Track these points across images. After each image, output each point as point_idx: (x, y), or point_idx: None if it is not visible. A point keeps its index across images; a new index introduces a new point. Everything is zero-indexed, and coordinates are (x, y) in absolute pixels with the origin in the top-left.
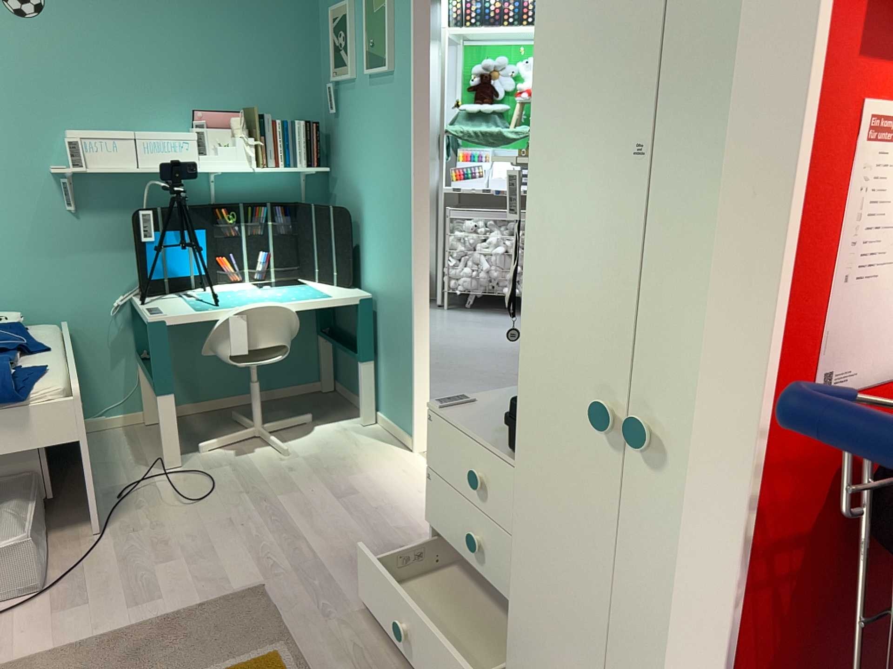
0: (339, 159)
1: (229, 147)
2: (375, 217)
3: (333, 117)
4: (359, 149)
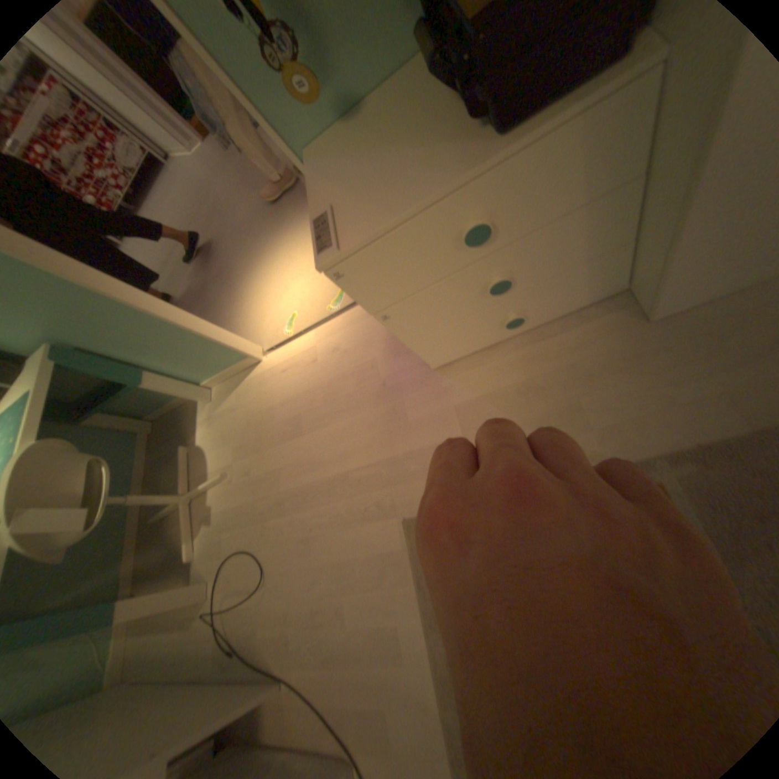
0: None
1: None
2: None
3: None
4: None
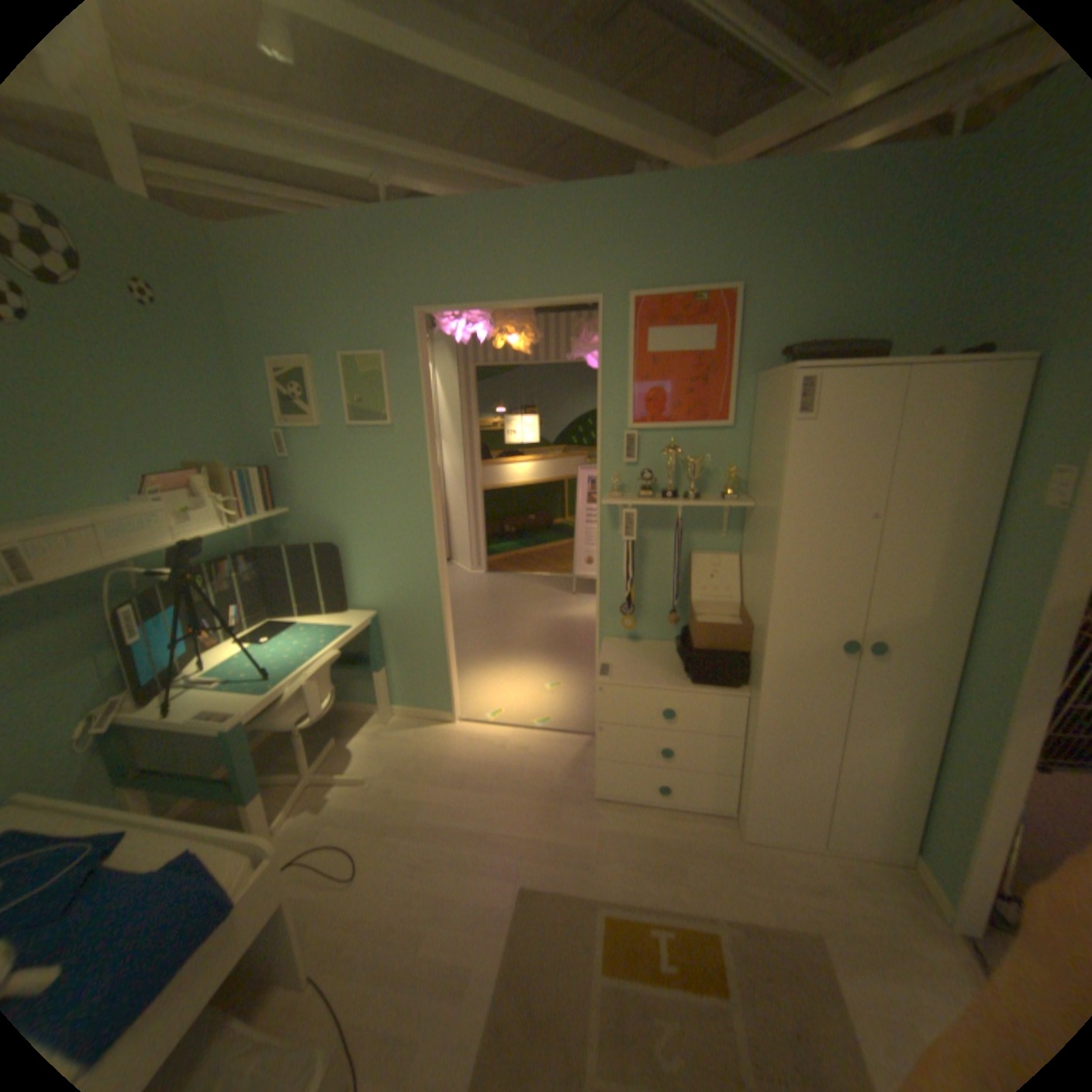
0: (292, 497)
1: (193, 507)
2: (370, 546)
3: (275, 459)
4: (334, 488)
